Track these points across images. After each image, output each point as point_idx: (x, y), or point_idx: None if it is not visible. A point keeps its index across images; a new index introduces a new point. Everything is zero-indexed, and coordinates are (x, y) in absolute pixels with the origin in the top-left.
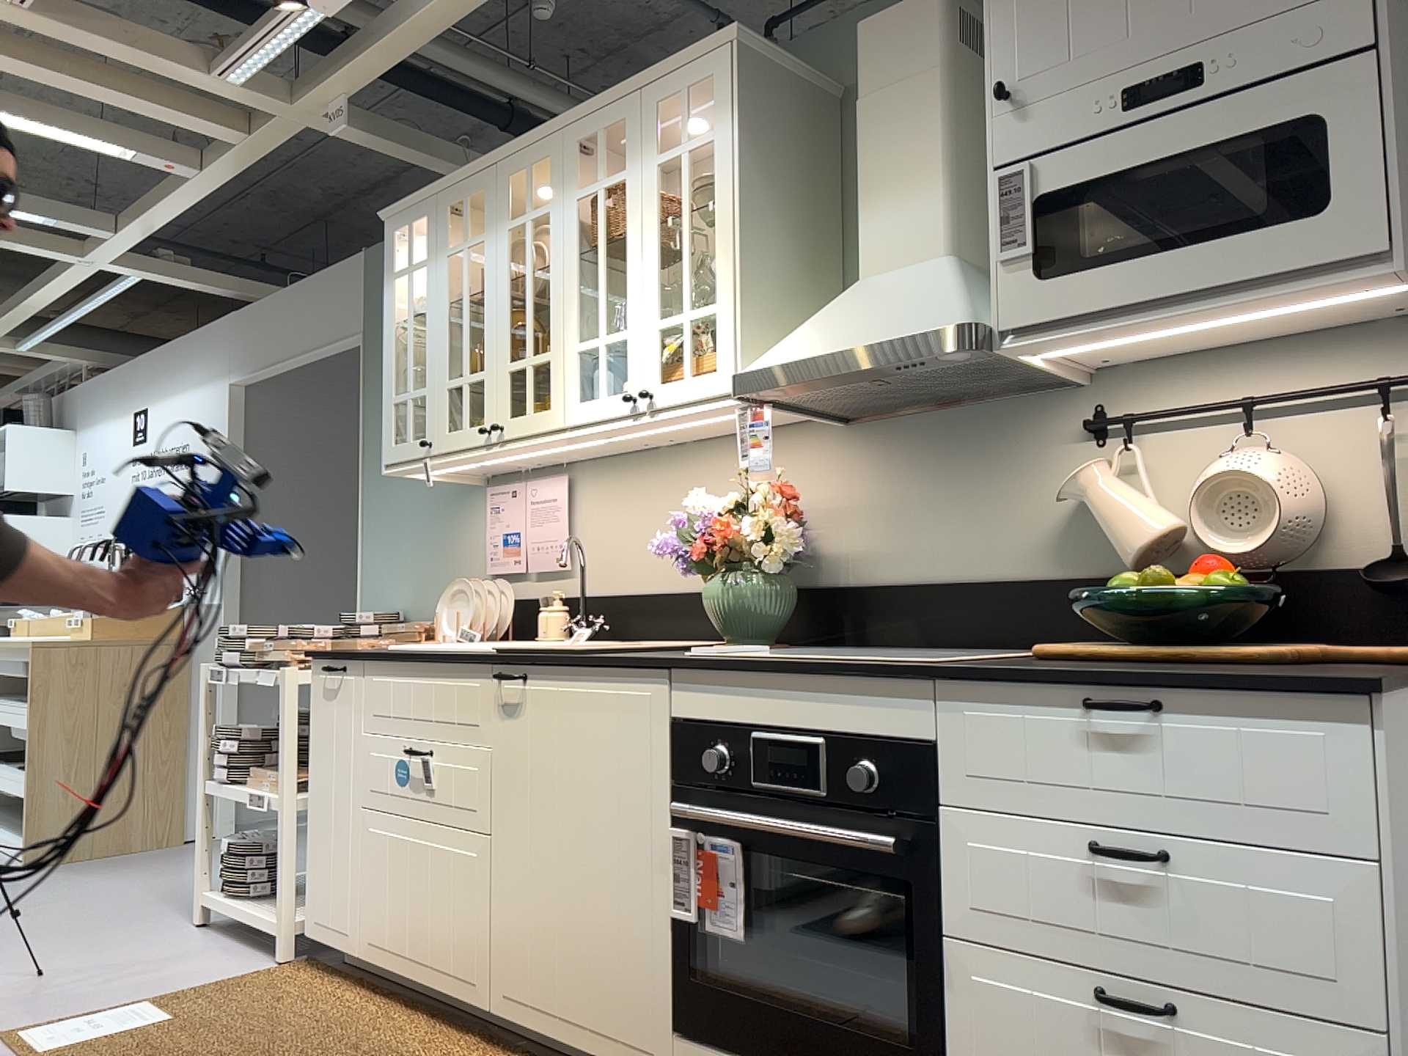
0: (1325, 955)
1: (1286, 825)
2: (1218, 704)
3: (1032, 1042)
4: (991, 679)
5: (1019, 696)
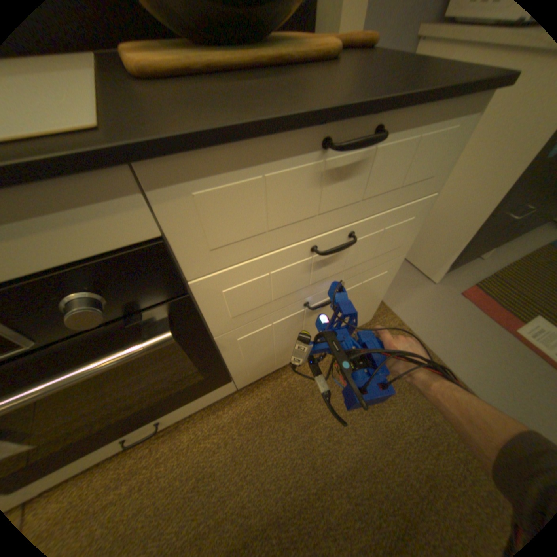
0: (398, 239)
1: (410, 189)
2: (416, 114)
3: (270, 335)
4: (227, 136)
5: (253, 150)
